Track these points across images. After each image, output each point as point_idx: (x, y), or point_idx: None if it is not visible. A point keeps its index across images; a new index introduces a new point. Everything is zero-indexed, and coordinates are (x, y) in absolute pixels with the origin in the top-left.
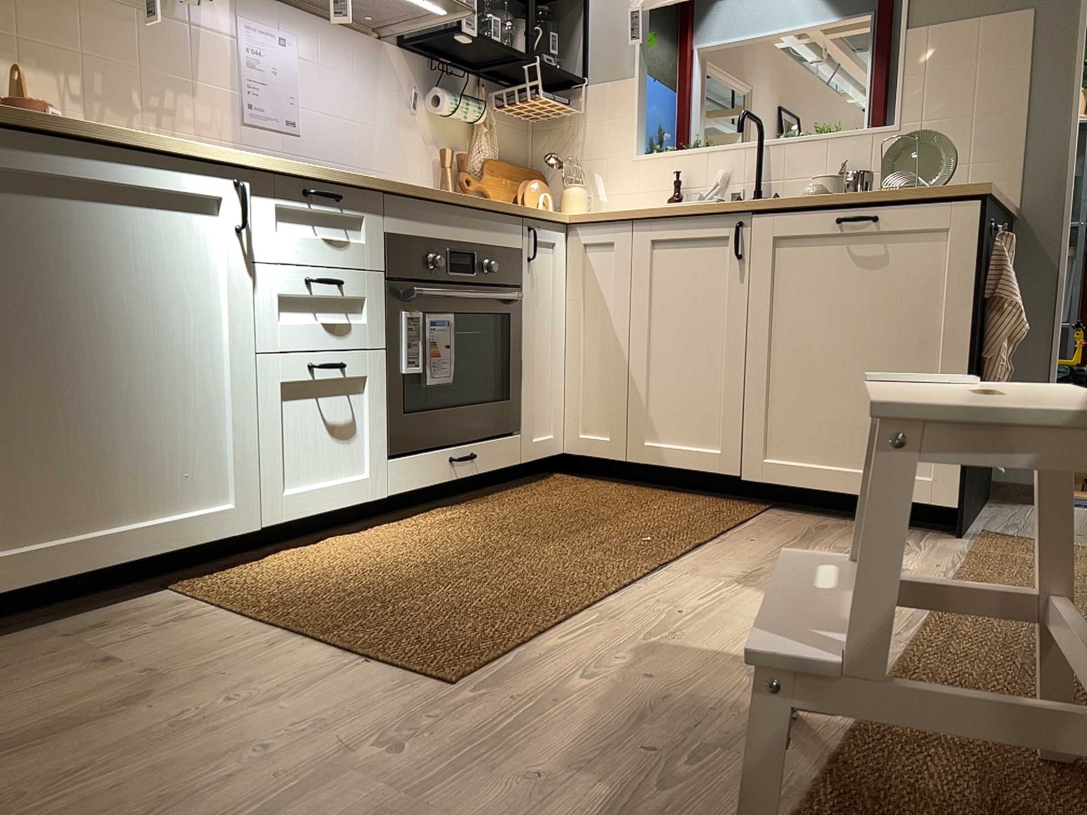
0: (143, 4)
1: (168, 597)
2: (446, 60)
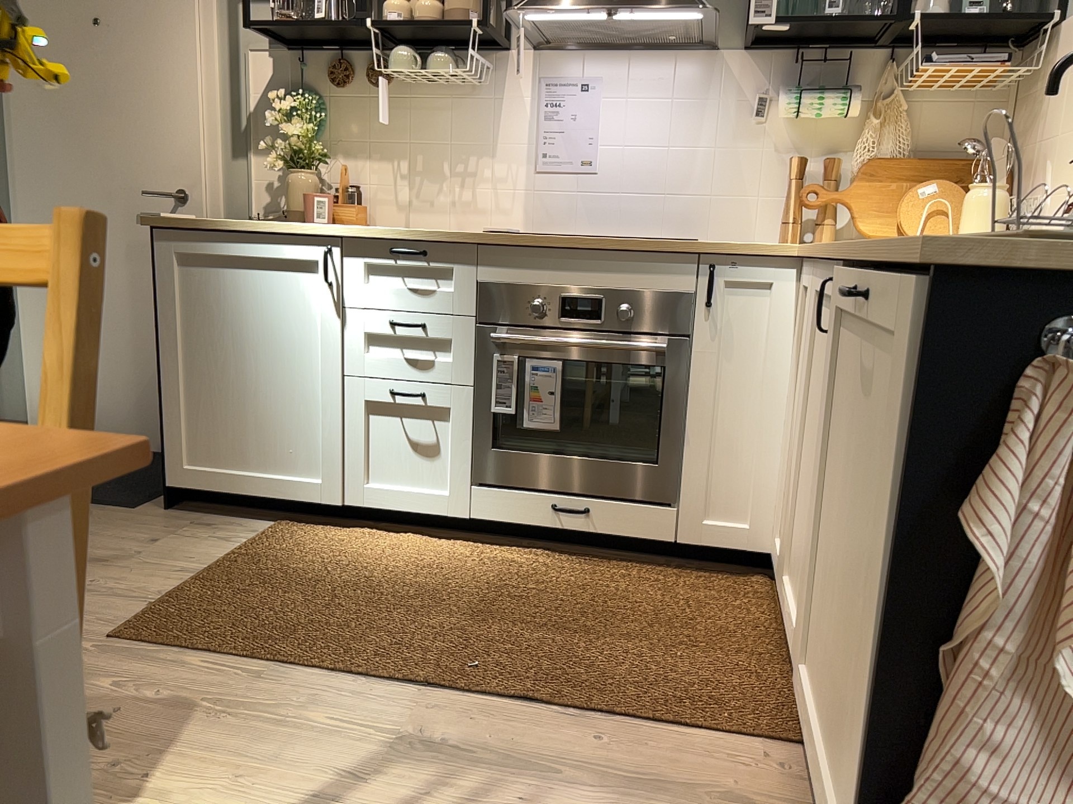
0: (452, 92)
1: (268, 526)
2: (819, 45)
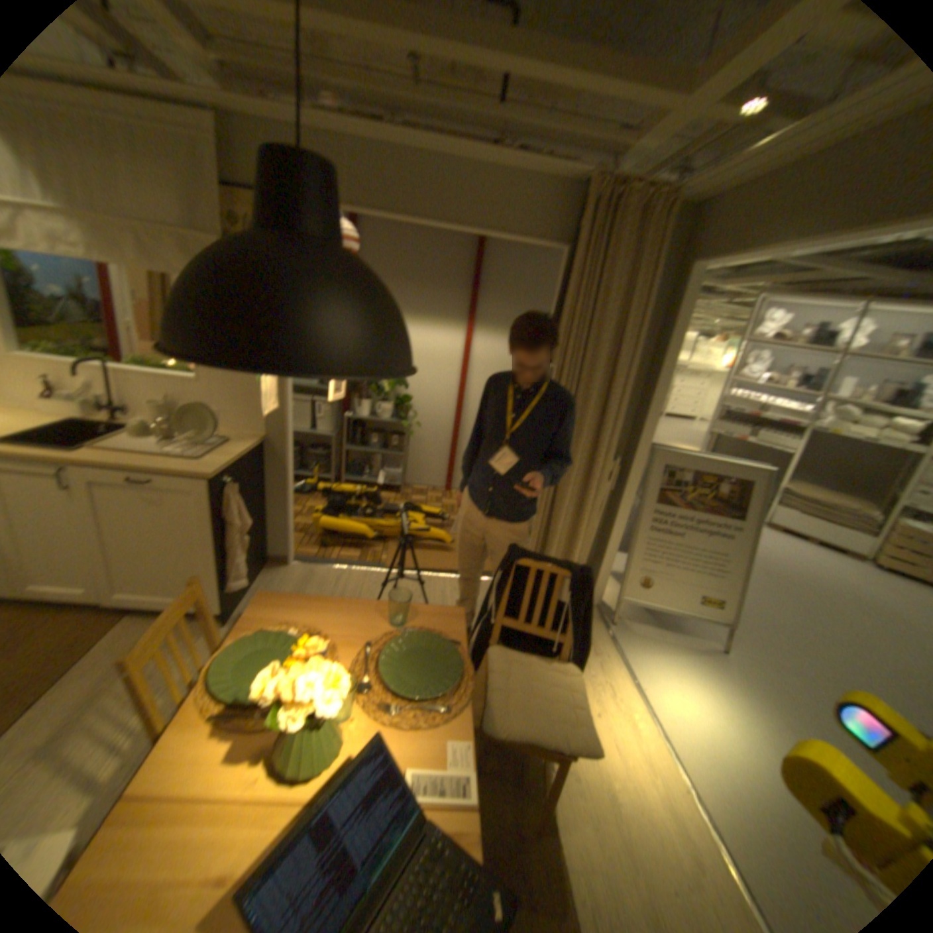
0: None
1: None
2: None
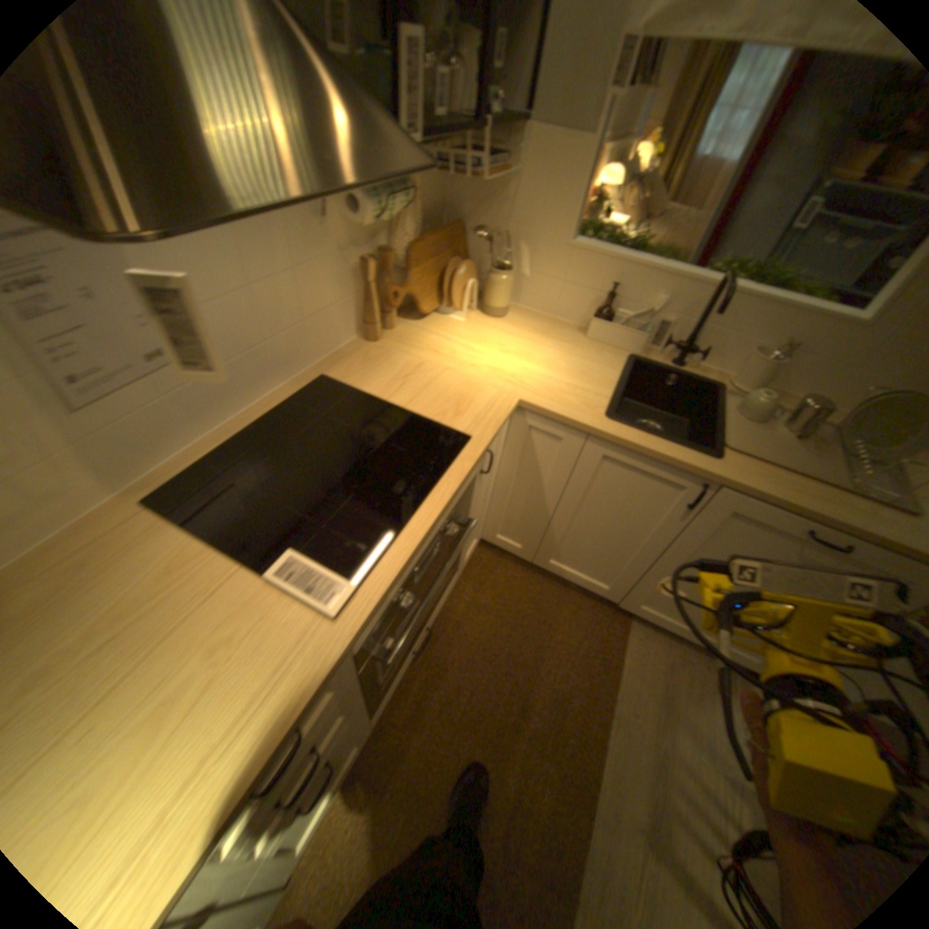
0: None
1: None
2: None
